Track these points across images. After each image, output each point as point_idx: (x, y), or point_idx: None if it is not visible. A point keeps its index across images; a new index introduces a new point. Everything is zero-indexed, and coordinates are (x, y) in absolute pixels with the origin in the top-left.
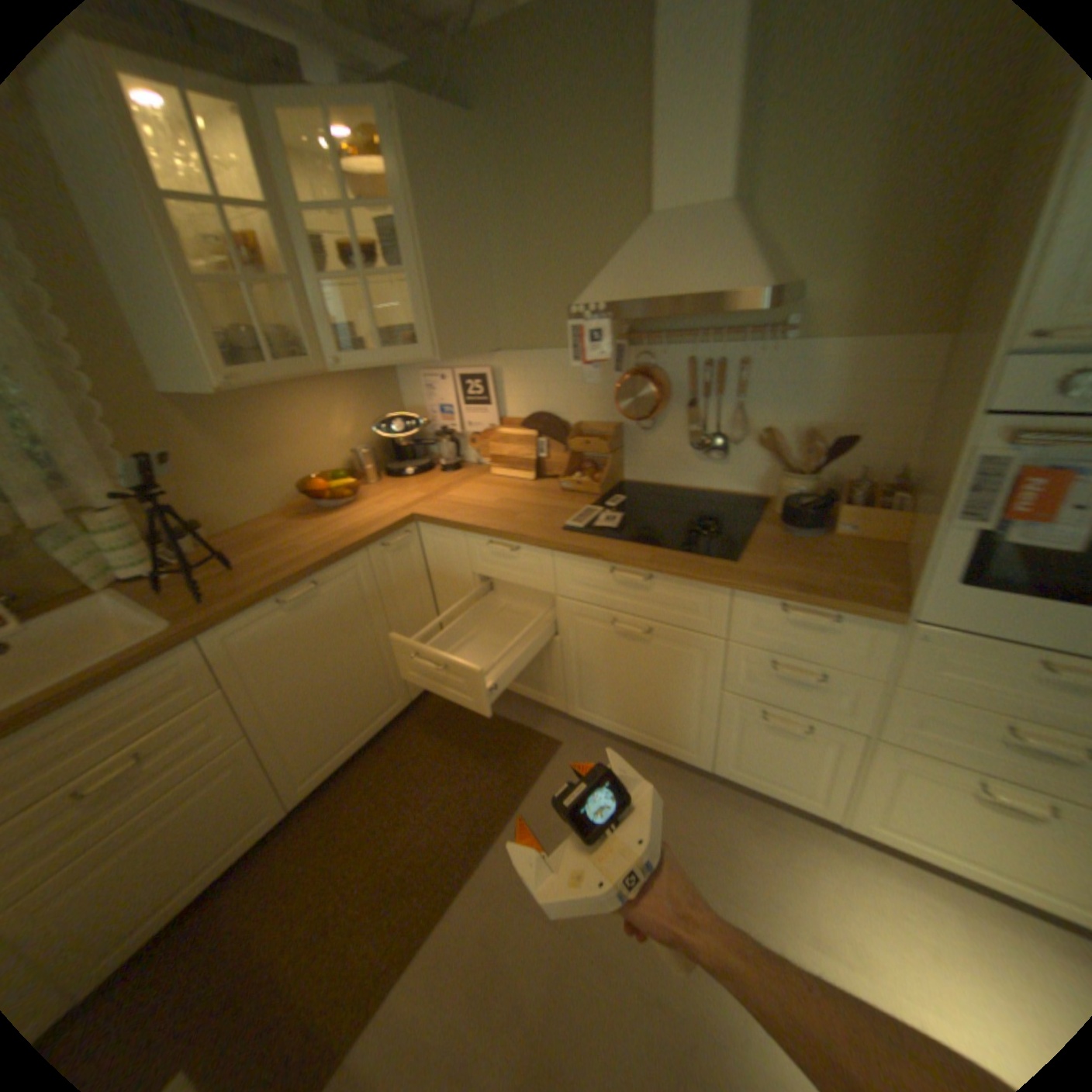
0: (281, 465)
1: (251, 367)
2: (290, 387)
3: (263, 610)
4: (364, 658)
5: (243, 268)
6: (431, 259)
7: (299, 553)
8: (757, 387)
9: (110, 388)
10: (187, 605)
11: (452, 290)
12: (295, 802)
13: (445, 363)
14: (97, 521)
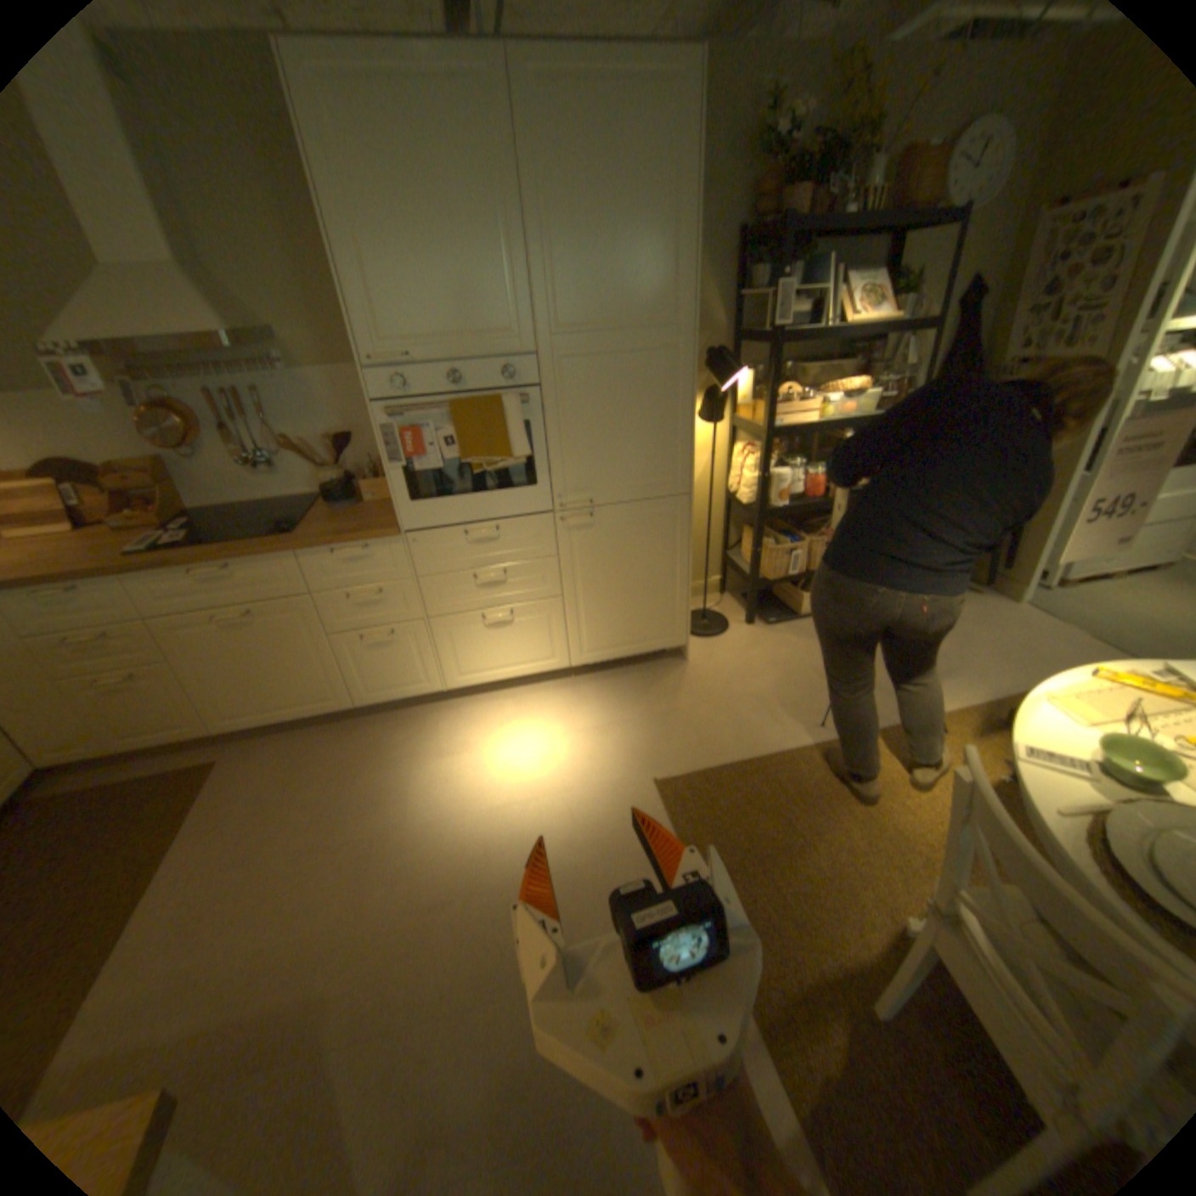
0: None
1: None
2: None
3: None
4: None
5: None
6: None
7: None
8: (270, 409)
9: None
10: None
11: None
12: None
13: None
14: None
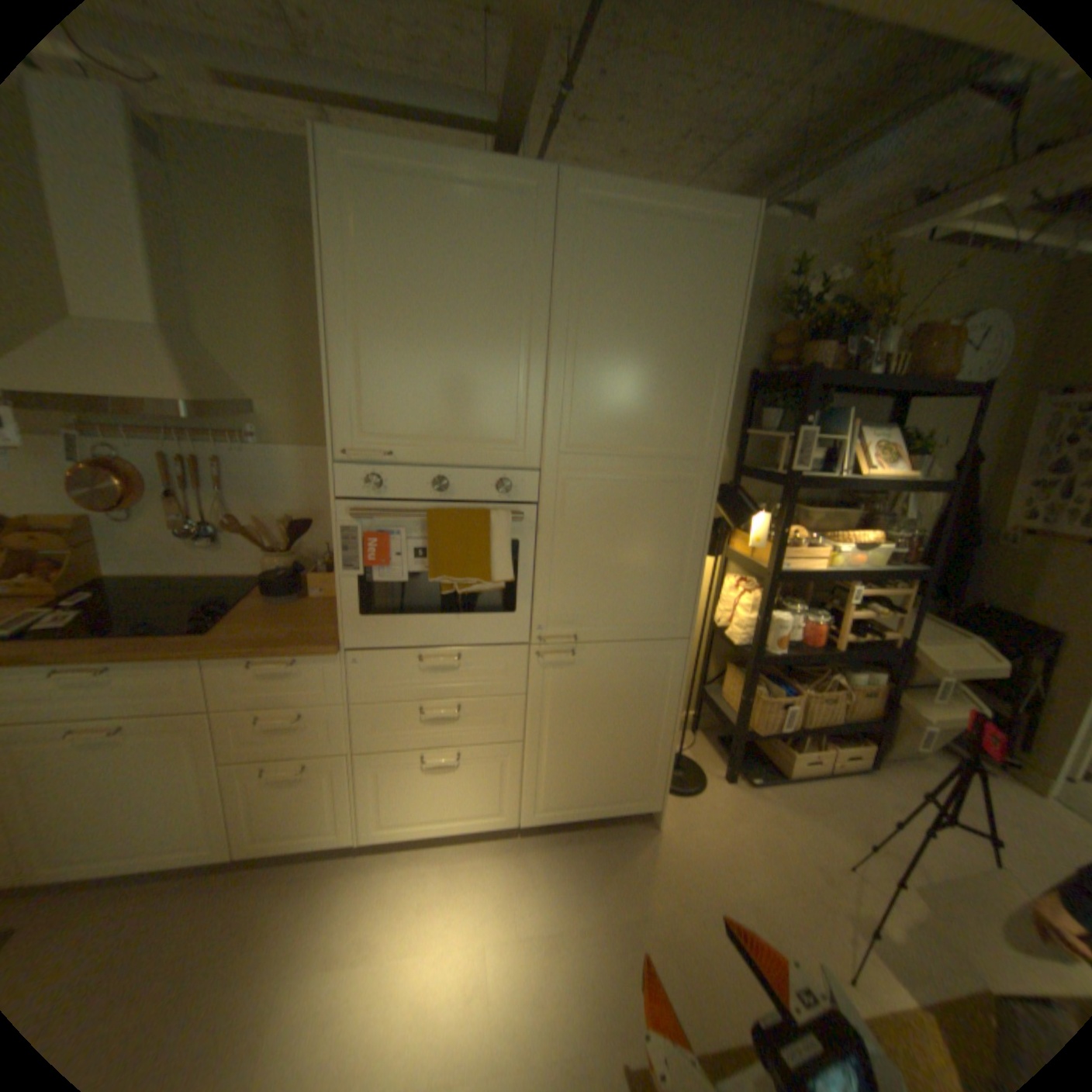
0: None
1: None
2: None
3: None
4: None
5: None
6: None
7: None
8: (232, 482)
9: None
10: None
11: None
12: None
13: None
14: None
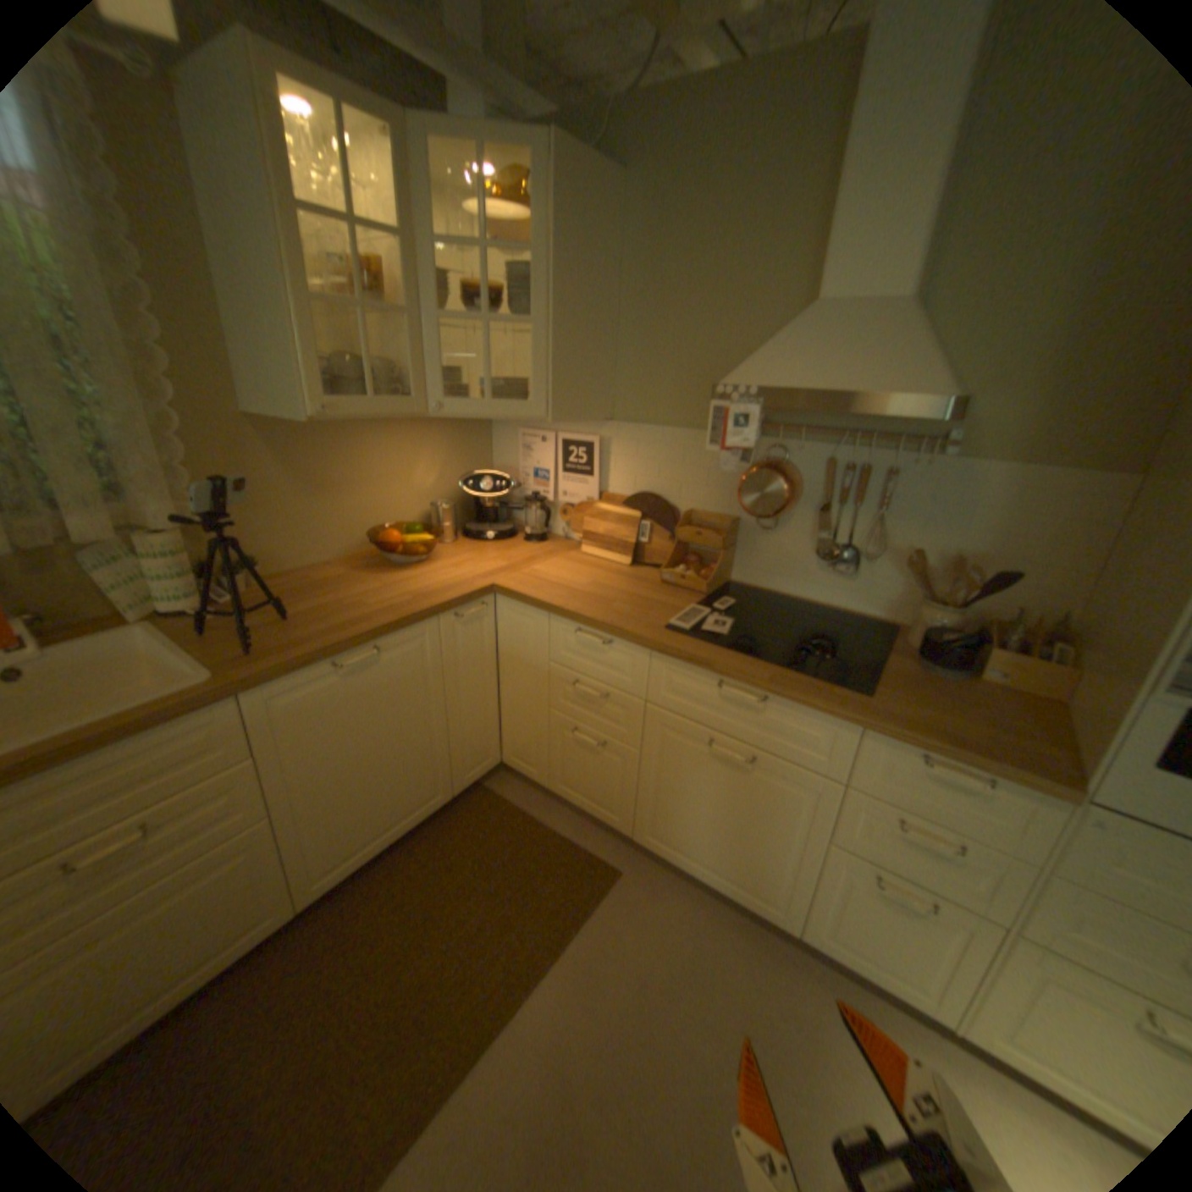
0: (352, 508)
1: (349, 400)
2: (377, 427)
3: (314, 671)
4: (410, 741)
5: (359, 294)
6: (559, 315)
7: (362, 611)
8: (901, 502)
9: (188, 400)
10: (229, 654)
11: (574, 350)
12: (305, 903)
13: (547, 425)
14: (145, 543)
